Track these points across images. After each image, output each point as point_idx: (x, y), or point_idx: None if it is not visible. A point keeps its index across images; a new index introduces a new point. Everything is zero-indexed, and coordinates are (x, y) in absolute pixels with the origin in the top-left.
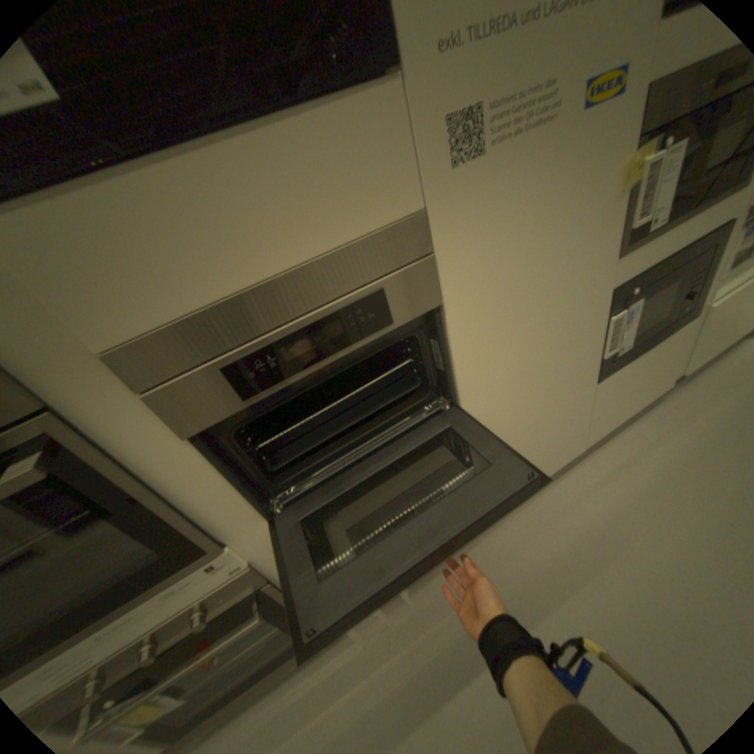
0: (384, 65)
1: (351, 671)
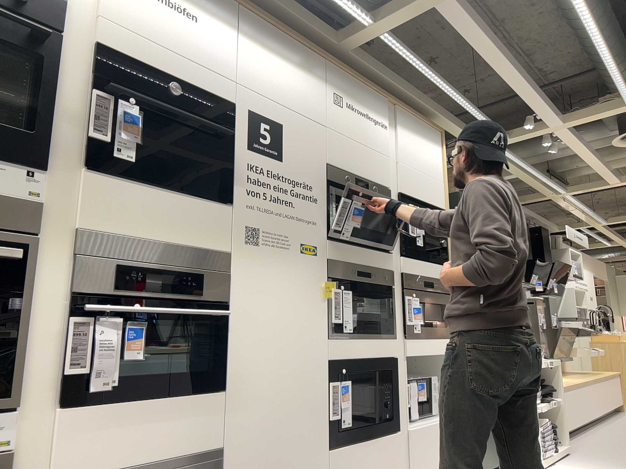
0: (226, 203)
1: None
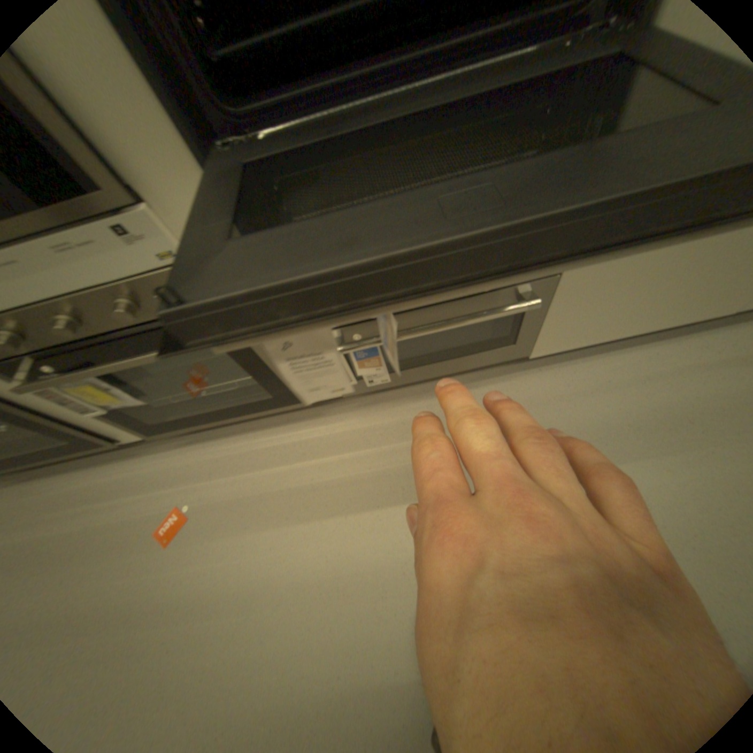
0: None
1: (325, 445)
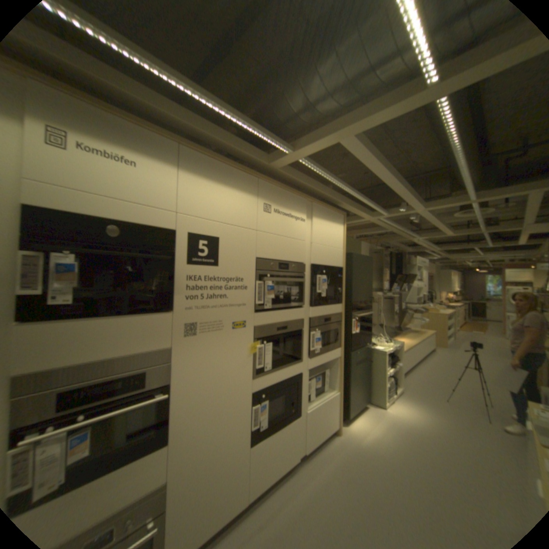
0: (169, 310)
1: None
